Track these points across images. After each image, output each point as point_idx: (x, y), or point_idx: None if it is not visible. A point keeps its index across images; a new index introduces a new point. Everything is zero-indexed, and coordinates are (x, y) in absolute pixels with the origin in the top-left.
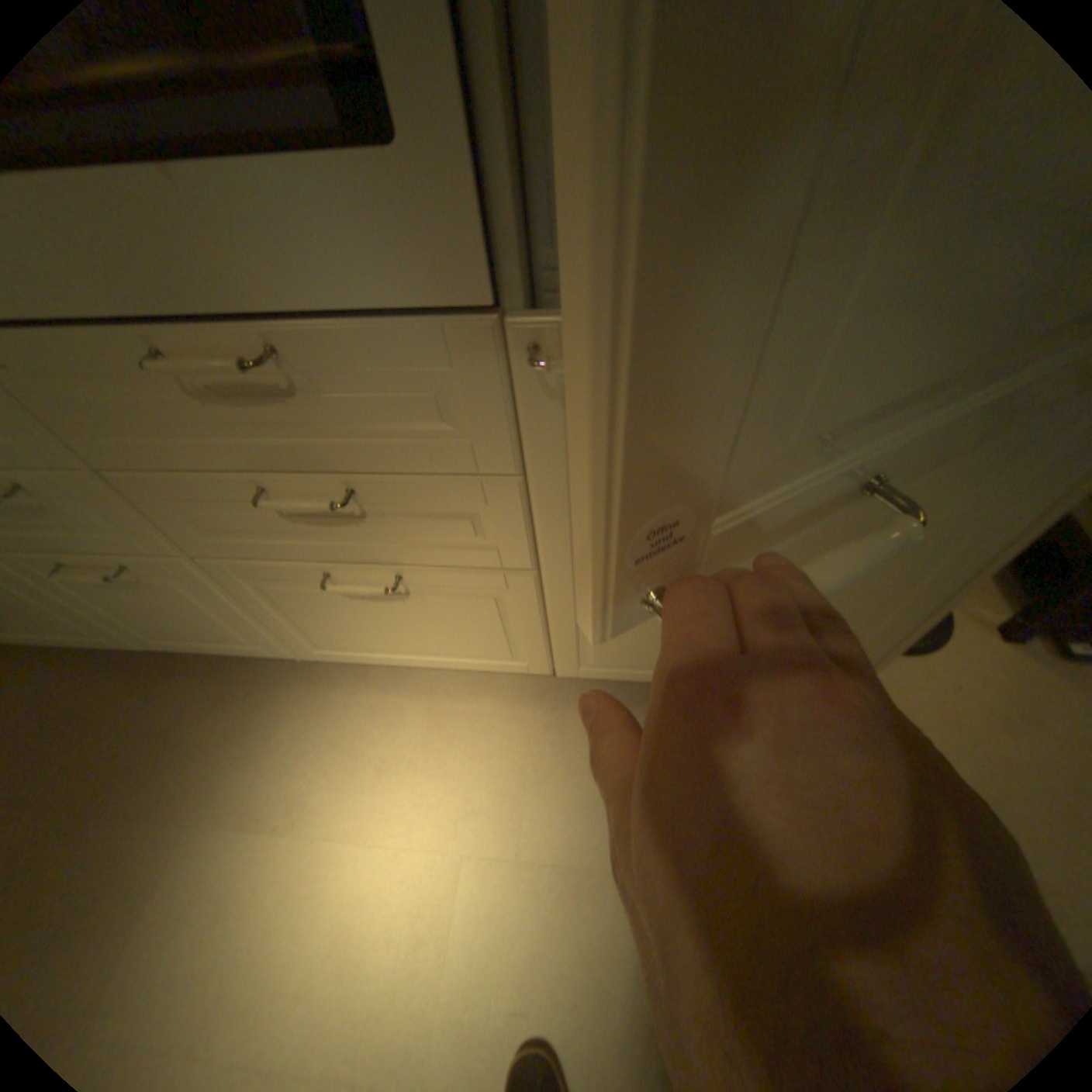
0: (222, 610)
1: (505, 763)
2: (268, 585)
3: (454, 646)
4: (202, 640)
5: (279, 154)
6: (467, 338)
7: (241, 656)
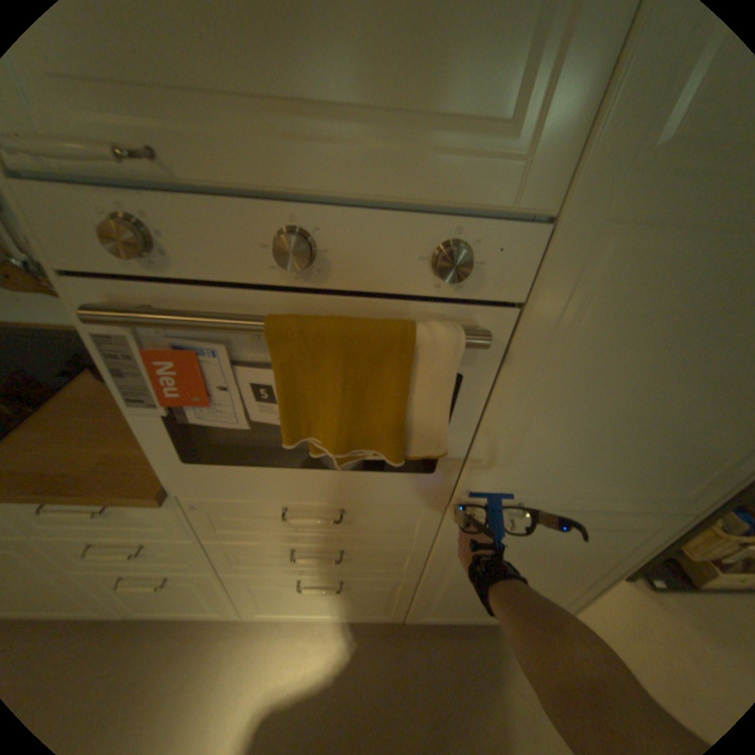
0: (211, 597)
1: (376, 687)
2: (255, 585)
3: (352, 611)
4: (177, 612)
5: (385, 467)
6: (431, 511)
7: (197, 619)
